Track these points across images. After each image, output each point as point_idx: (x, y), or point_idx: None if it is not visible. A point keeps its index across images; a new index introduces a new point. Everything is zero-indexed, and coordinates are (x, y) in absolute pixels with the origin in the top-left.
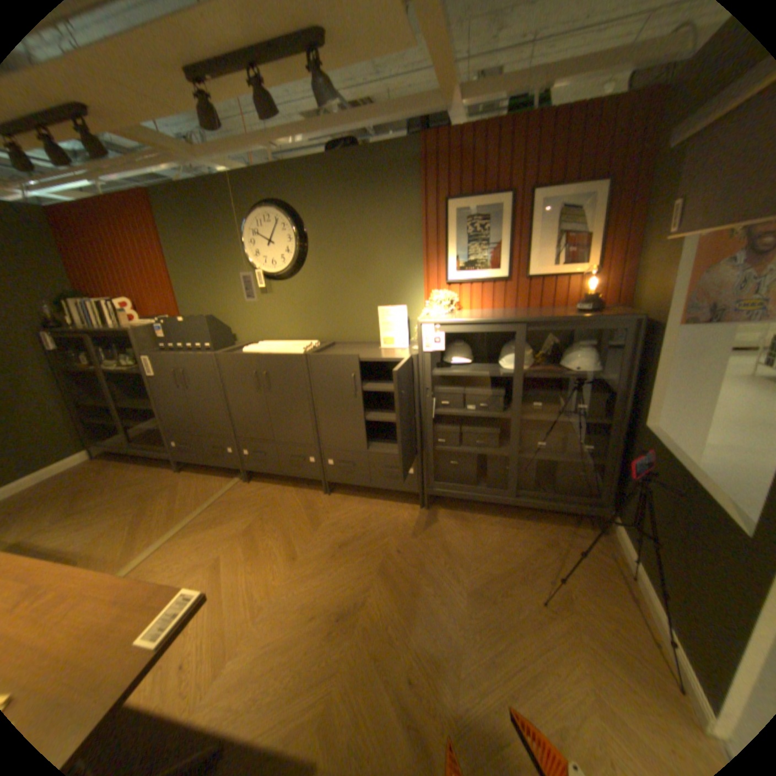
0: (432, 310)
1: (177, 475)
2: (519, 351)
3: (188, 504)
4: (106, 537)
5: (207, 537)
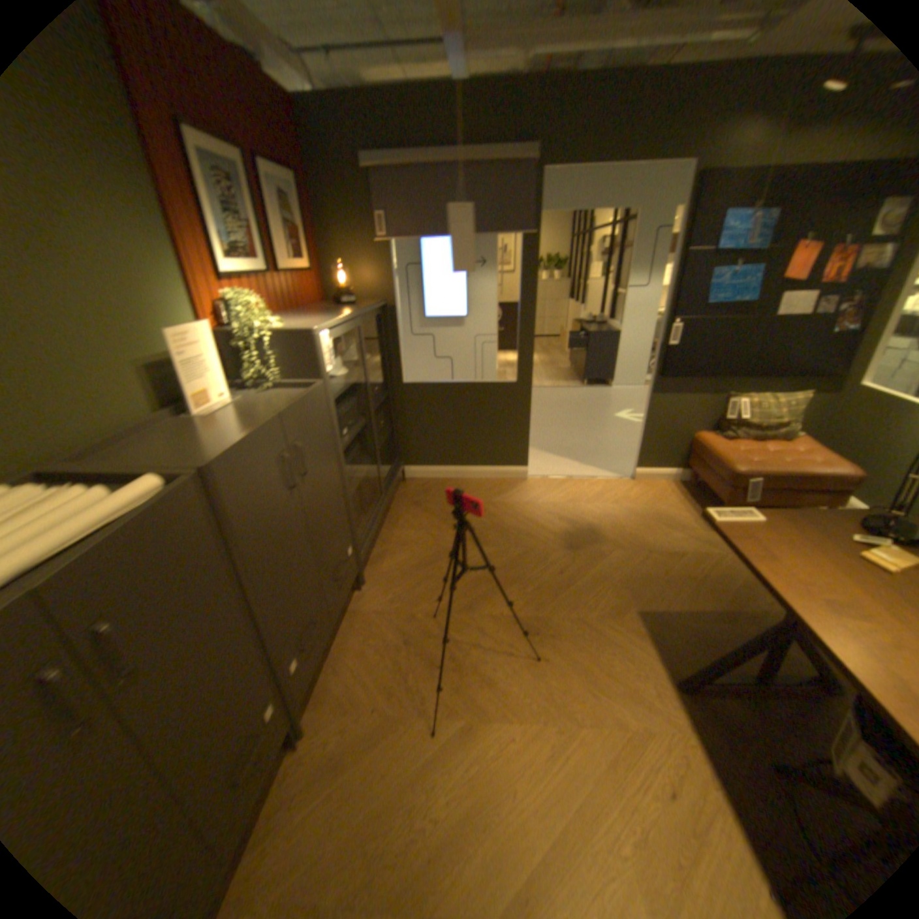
0: (259, 317)
1: None
2: (364, 345)
3: None
4: None
5: None
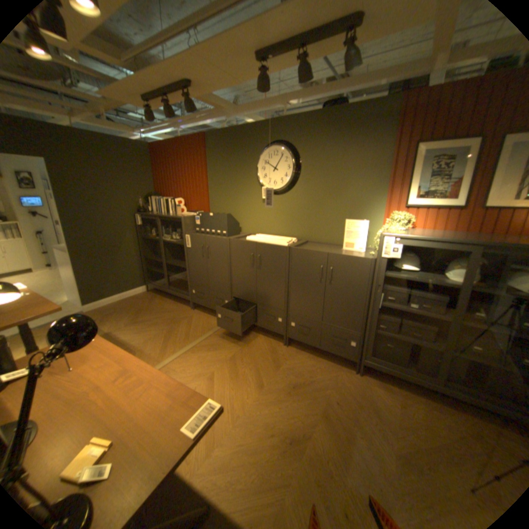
0: (391, 226)
1: (192, 311)
2: (472, 268)
3: (197, 332)
4: (151, 341)
5: (207, 356)
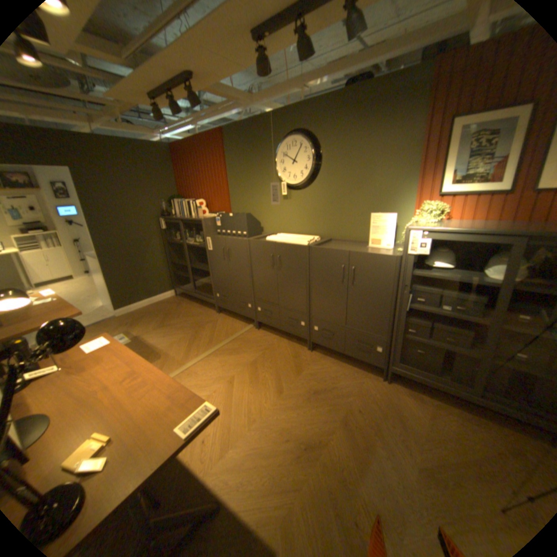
0: (421, 218)
1: (217, 315)
2: (513, 263)
3: (221, 336)
4: (176, 345)
5: (229, 360)
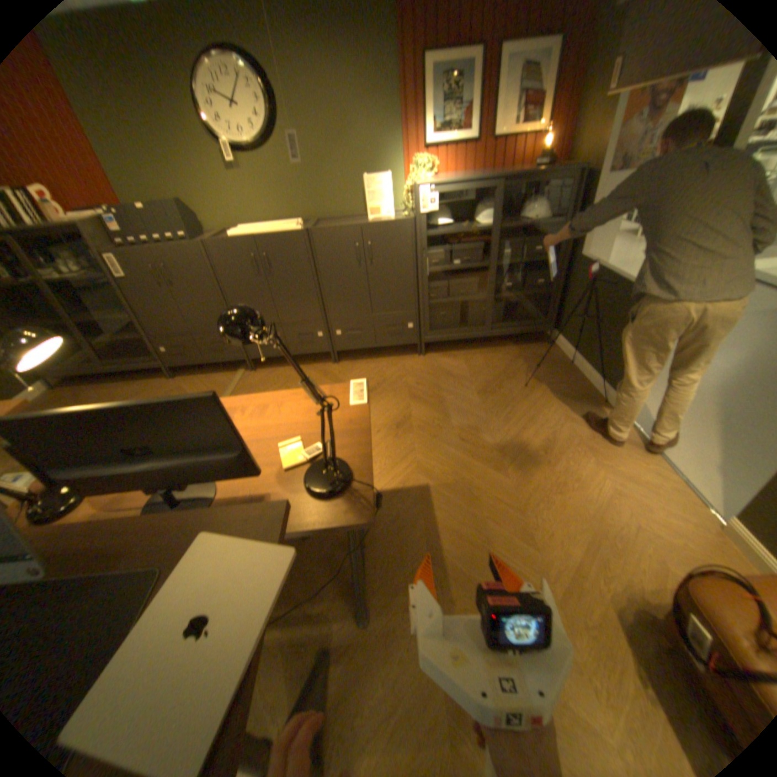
0: (417, 174)
1: (171, 380)
2: (498, 204)
3: None
4: None
5: None
